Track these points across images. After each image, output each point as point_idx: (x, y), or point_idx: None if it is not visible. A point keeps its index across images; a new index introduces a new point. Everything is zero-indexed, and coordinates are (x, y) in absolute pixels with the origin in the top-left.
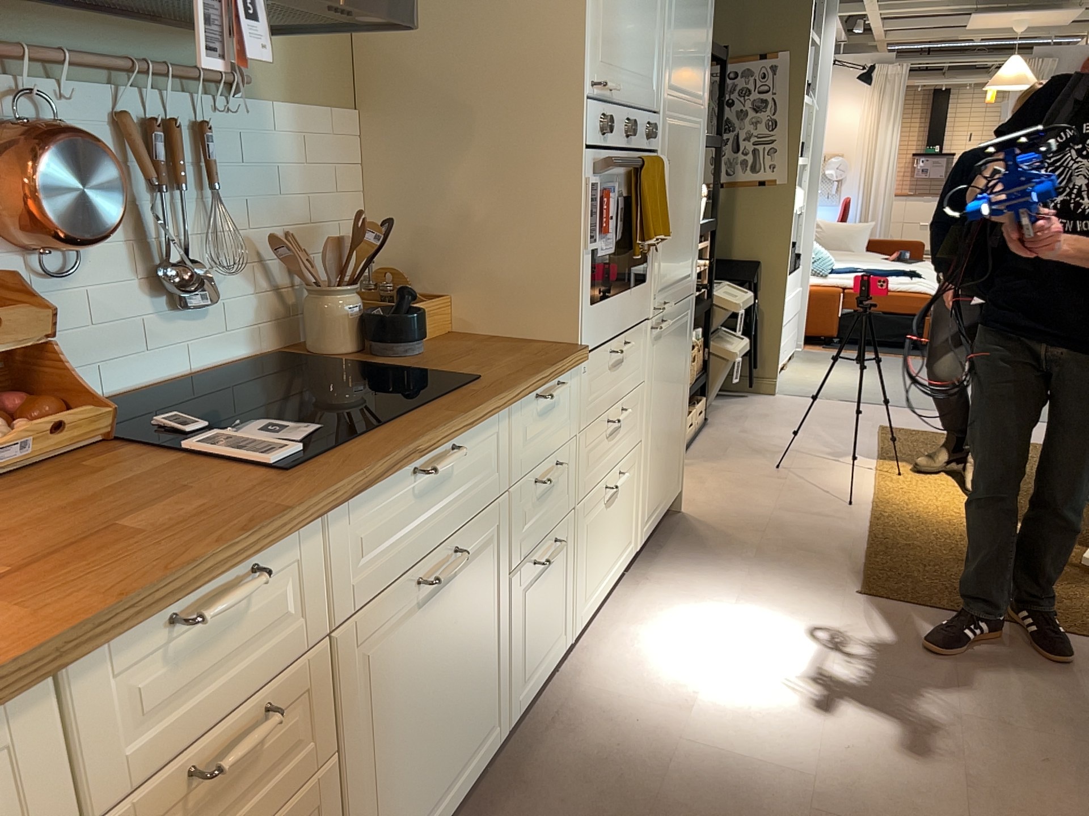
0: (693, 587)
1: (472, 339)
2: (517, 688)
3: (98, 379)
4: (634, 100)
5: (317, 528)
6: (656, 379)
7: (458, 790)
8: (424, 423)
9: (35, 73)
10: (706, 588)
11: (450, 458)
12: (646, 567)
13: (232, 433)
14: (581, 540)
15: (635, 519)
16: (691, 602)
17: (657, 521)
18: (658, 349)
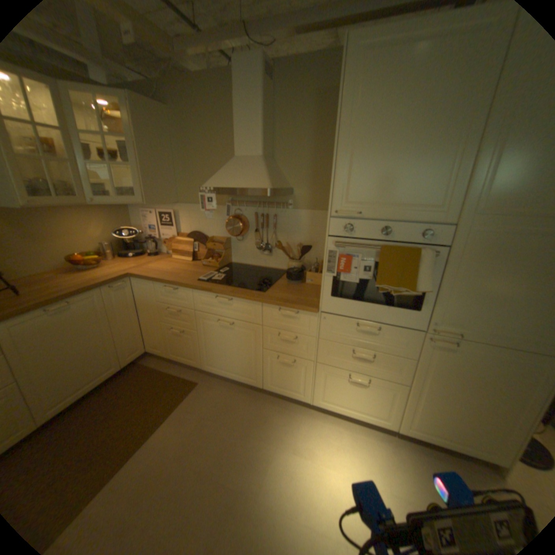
0: (399, 473)
1: (319, 290)
2: (268, 383)
3: (244, 260)
4: (401, 215)
5: (189, 291)
6: (441, 369)
7: (235, 378)
8: (223, 289)
9: (241, 205)
10: (402, 480)
11: (222, 299)
12: (407, 449)
13: (215, 274)
14: (321, 378)
15: (396, 417)
16: (382, 469)
17: (441, 446)
18: (445, 355)
